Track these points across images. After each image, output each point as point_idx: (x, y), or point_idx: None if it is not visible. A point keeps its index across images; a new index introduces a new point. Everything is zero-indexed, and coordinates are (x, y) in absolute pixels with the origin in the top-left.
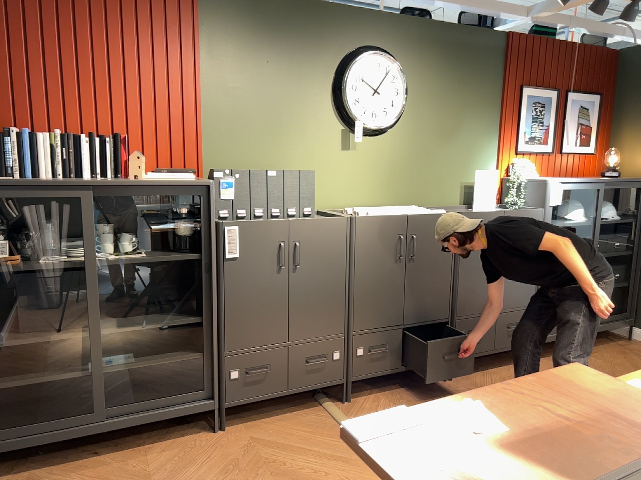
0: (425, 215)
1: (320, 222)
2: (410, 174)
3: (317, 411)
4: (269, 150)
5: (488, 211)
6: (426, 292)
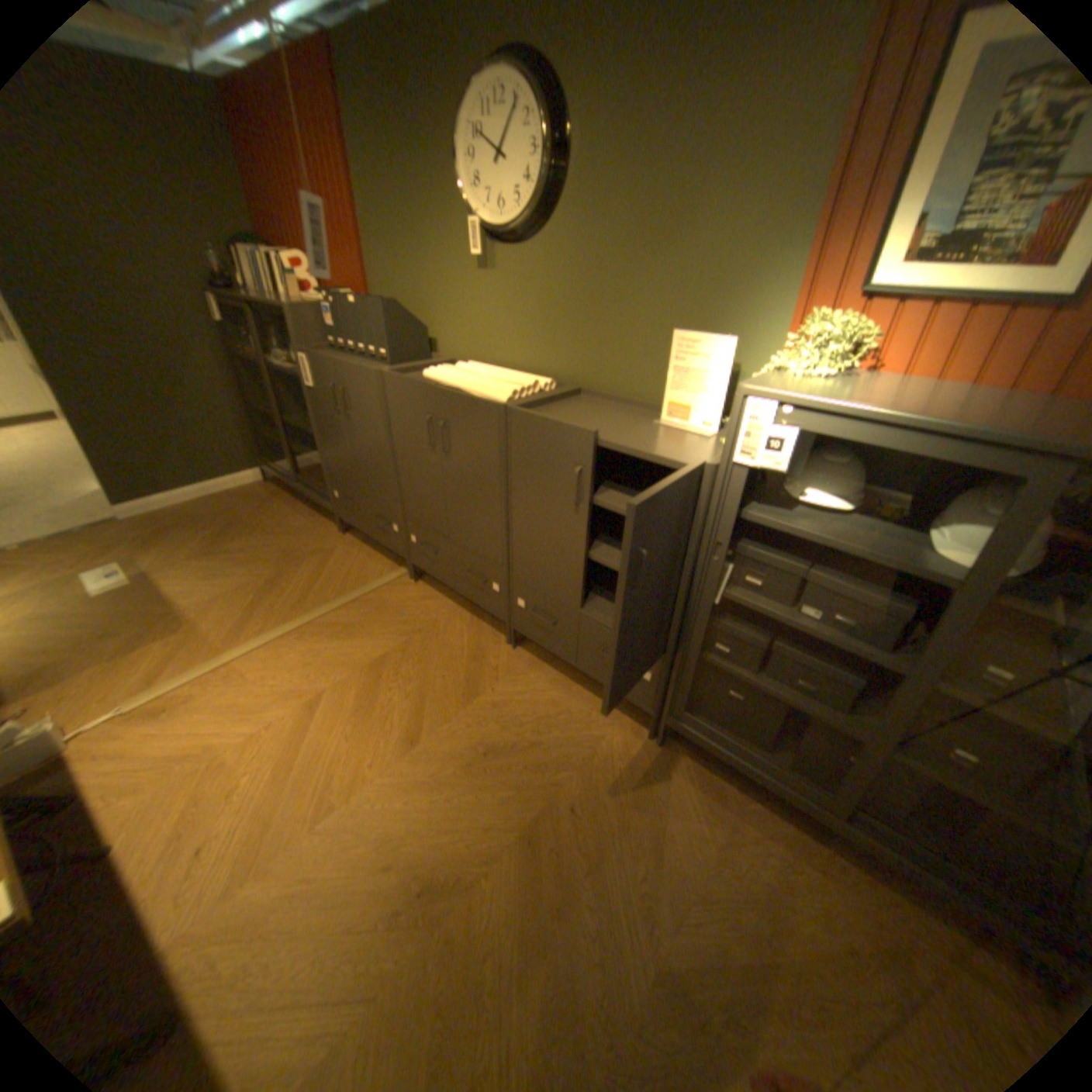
0: (457, 395)
1: (356, 369)
2: (573, 323)
3: (391, 569)
4: (410, 270)
5: (683, 432)
6: (469, 512)
